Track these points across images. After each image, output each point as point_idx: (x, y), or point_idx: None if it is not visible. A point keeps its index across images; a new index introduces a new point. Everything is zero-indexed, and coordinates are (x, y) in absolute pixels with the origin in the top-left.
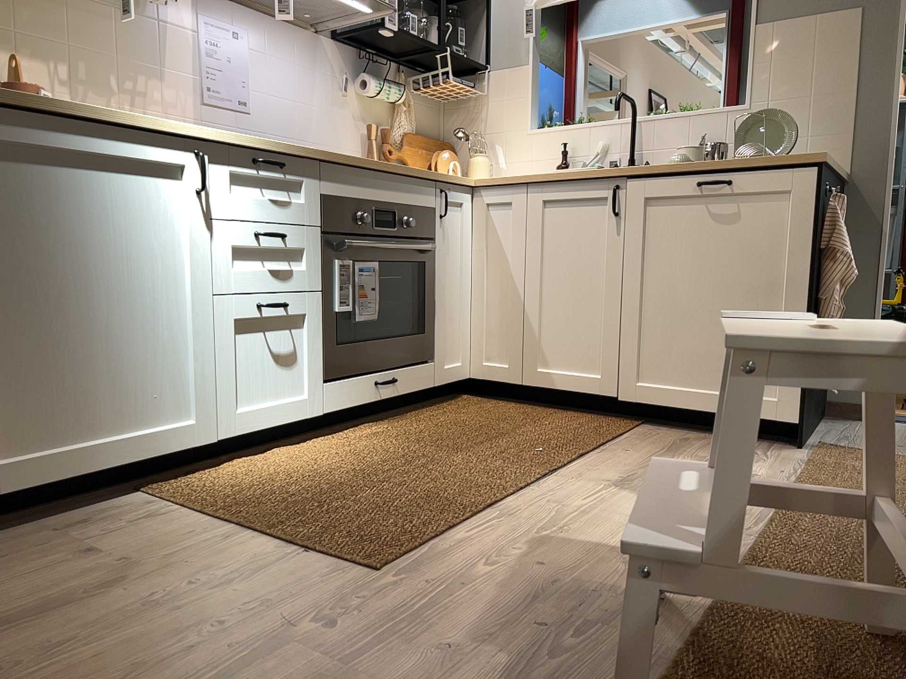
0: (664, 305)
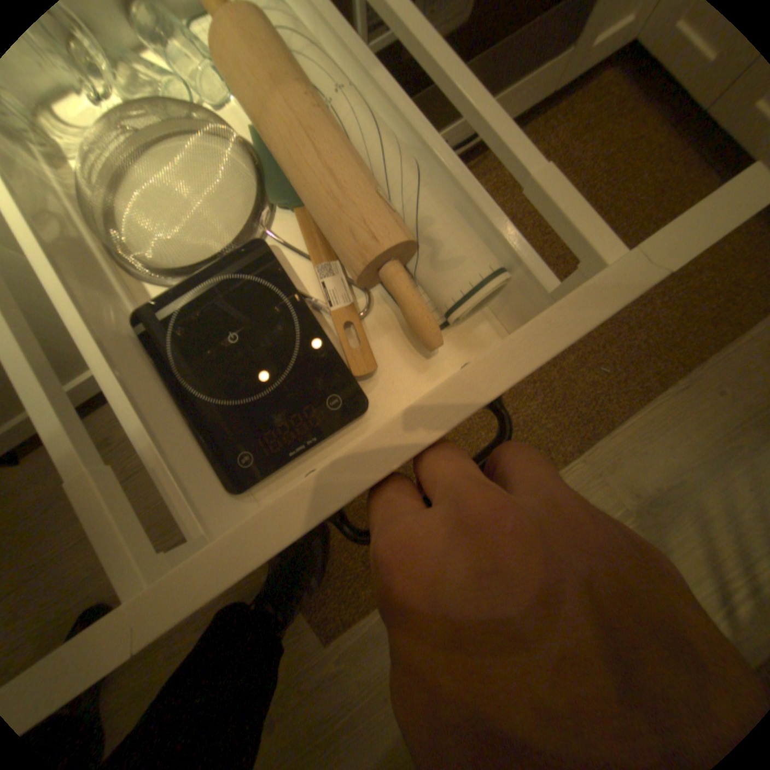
0: None
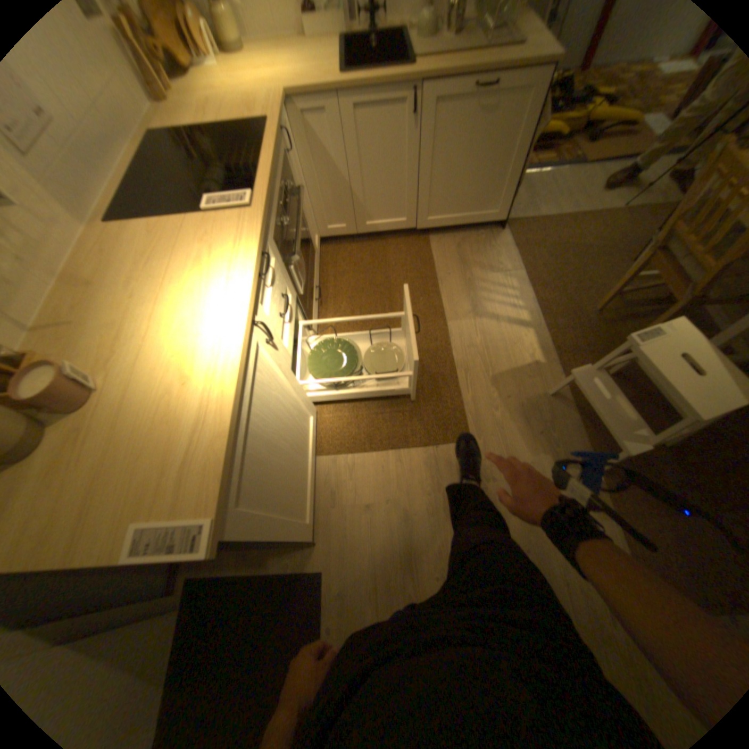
0: (444, 173)
